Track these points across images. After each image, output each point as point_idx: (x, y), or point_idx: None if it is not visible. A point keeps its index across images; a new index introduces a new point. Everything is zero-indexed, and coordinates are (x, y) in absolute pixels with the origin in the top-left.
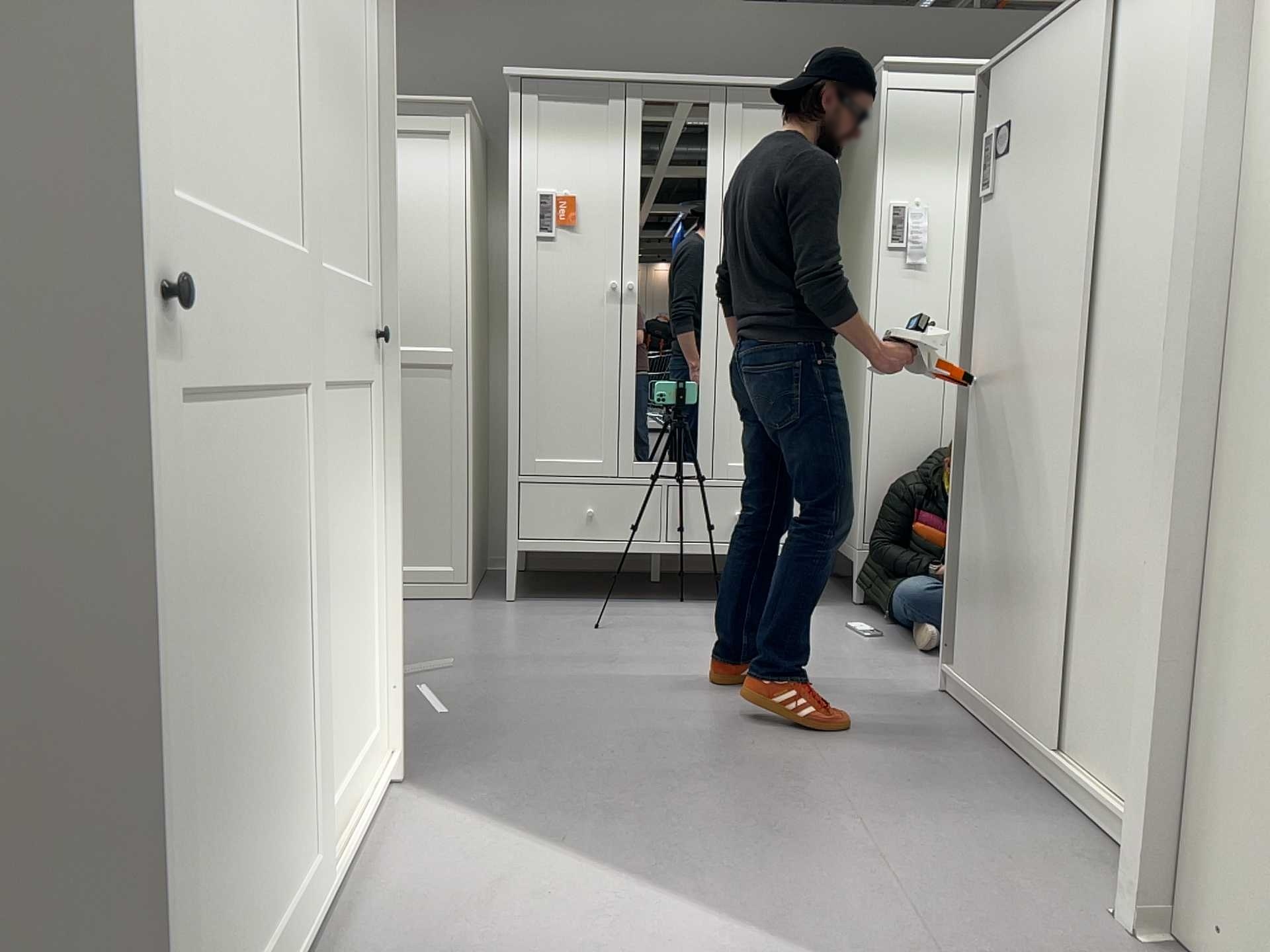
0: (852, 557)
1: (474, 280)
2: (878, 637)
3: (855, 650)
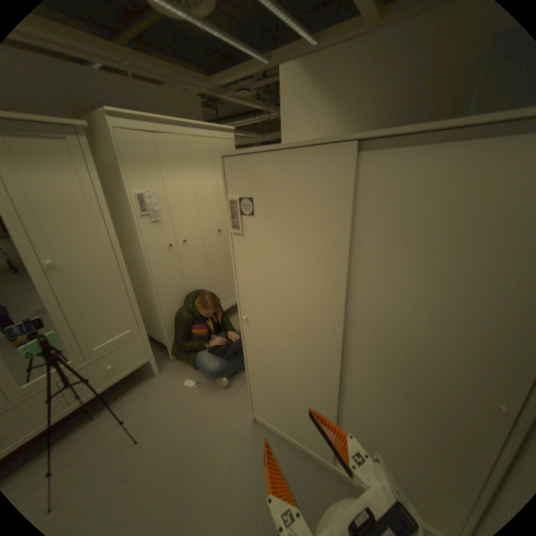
0: (163, 344)
1: None
2: (198, 386)
3: (199, 407)
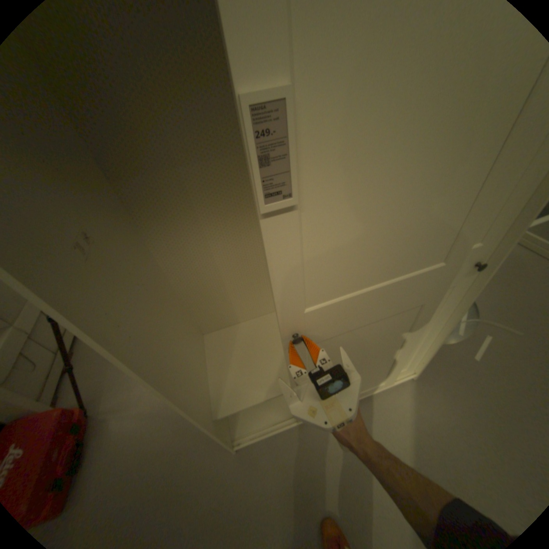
0: None
1: None
2: None
3: None
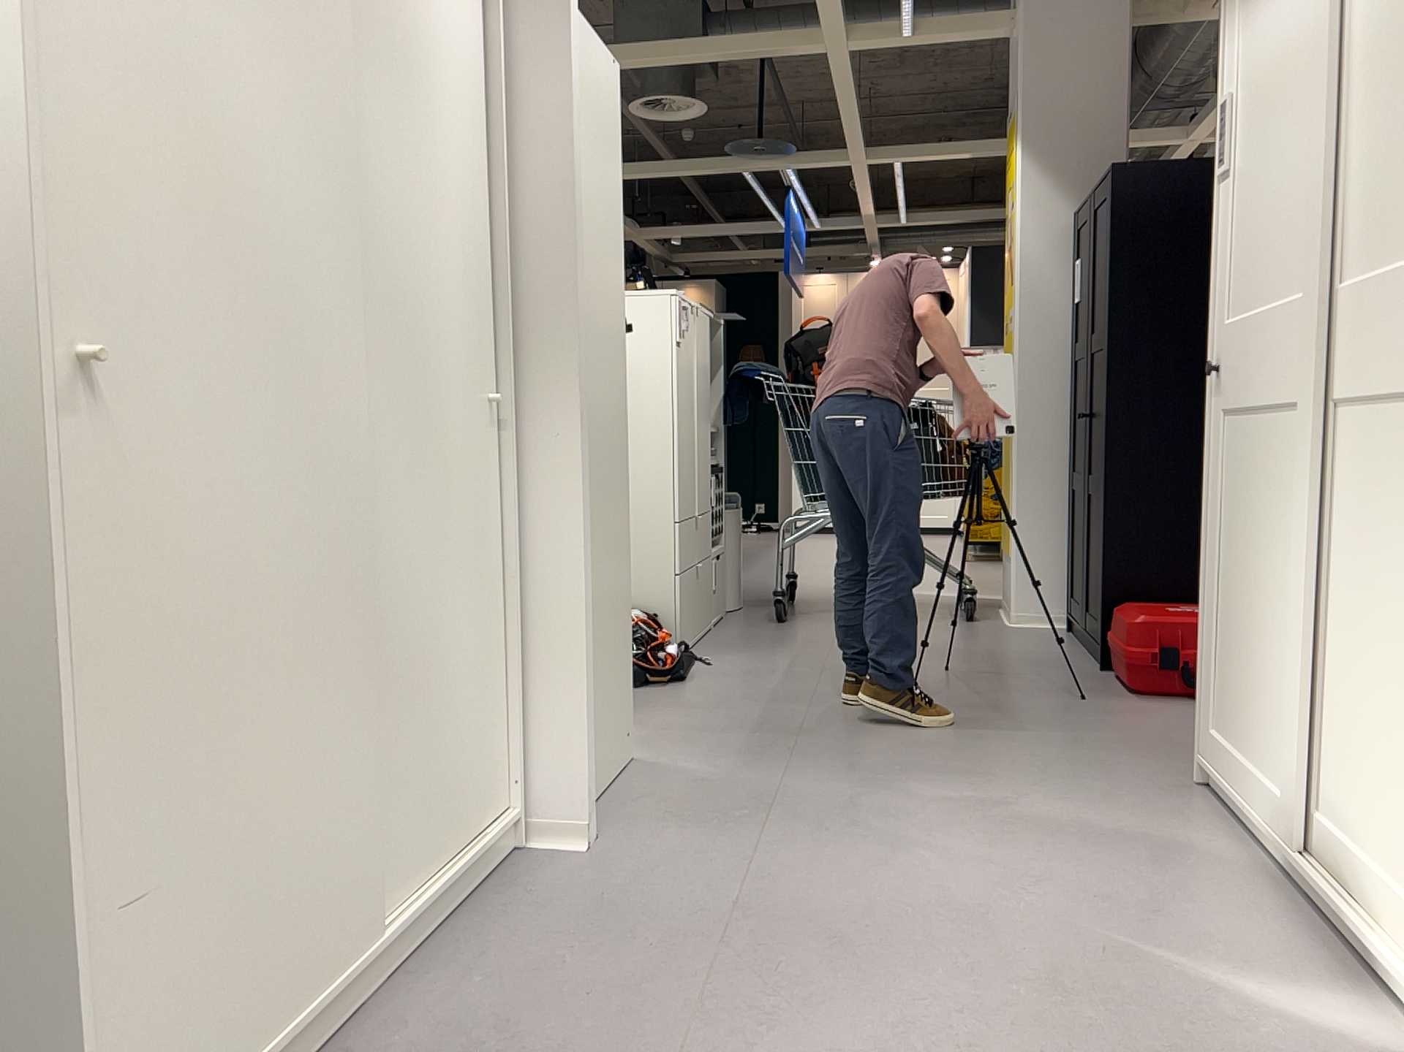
0: None
1: None
2: None
3: None
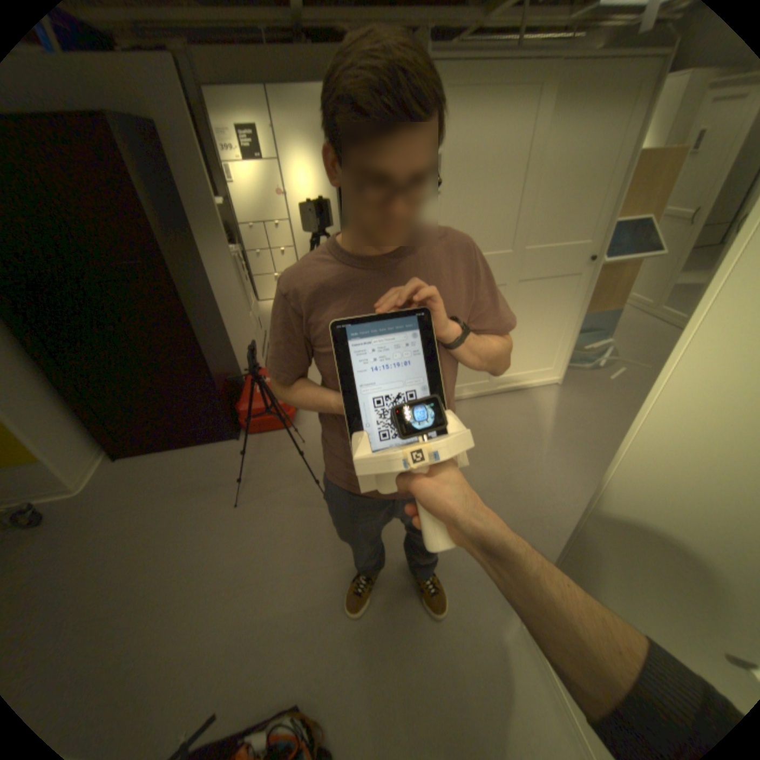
0: None
1: None
2: None
3: None
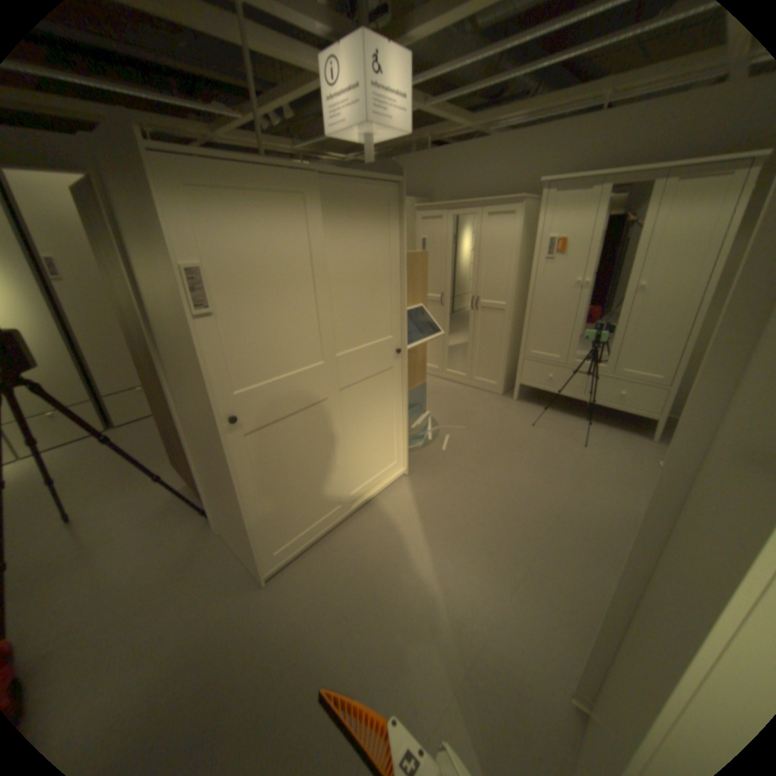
0: None
1: (520, 274)
2: None
3: (644, 479)
